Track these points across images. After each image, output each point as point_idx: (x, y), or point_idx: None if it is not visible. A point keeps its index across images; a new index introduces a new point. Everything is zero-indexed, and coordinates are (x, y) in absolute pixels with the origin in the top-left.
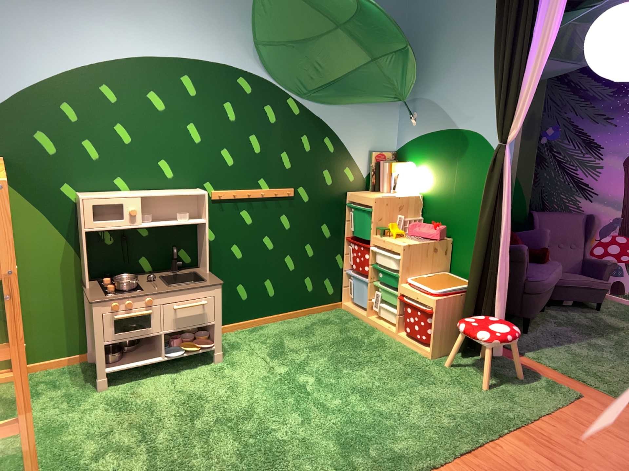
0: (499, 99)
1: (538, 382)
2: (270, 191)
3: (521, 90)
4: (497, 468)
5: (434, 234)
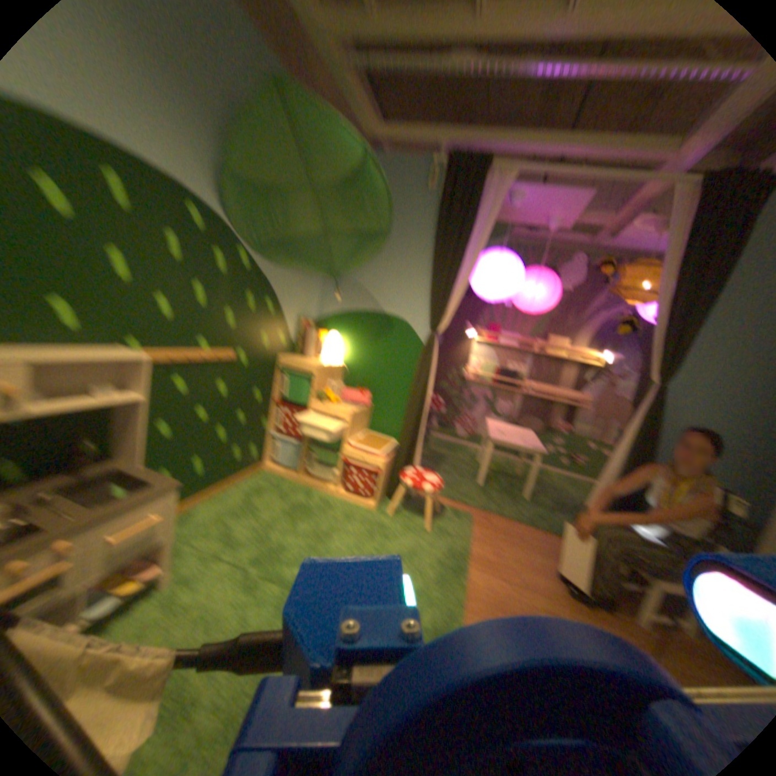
0: (439, 296)
1: (449, 514)
2: (211, 353)
3: (455, 293)
4: (494, 611)
5: (365, 400)
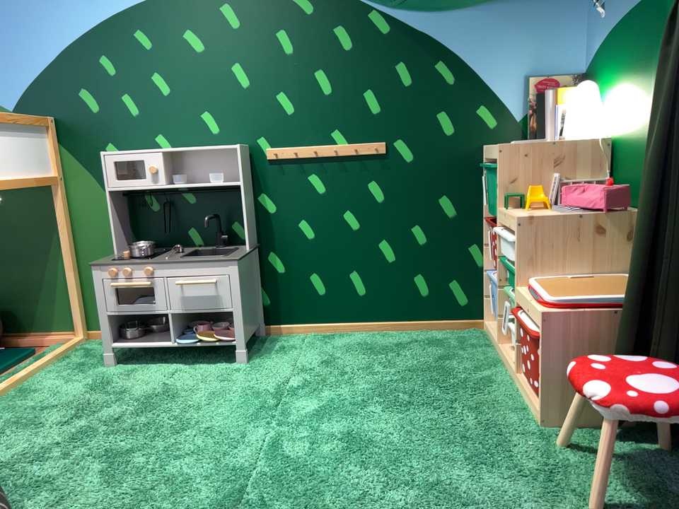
0: None
1: None
2: (347, 145)
3: None
4: None
5: (600, 198)
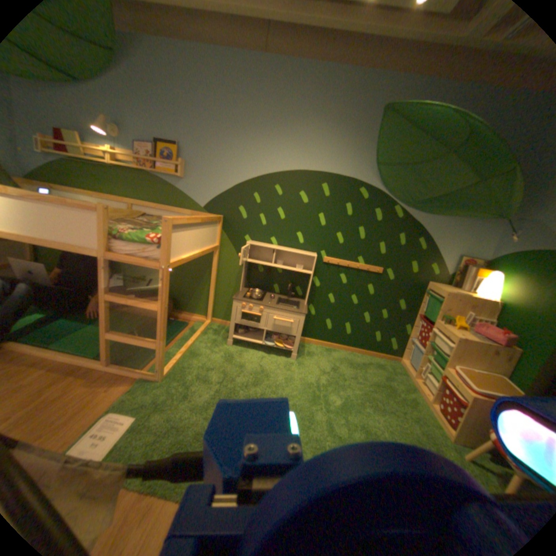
0: None
1: None
2: (362, 264)
3: None
4: None
5: (500, 338)
